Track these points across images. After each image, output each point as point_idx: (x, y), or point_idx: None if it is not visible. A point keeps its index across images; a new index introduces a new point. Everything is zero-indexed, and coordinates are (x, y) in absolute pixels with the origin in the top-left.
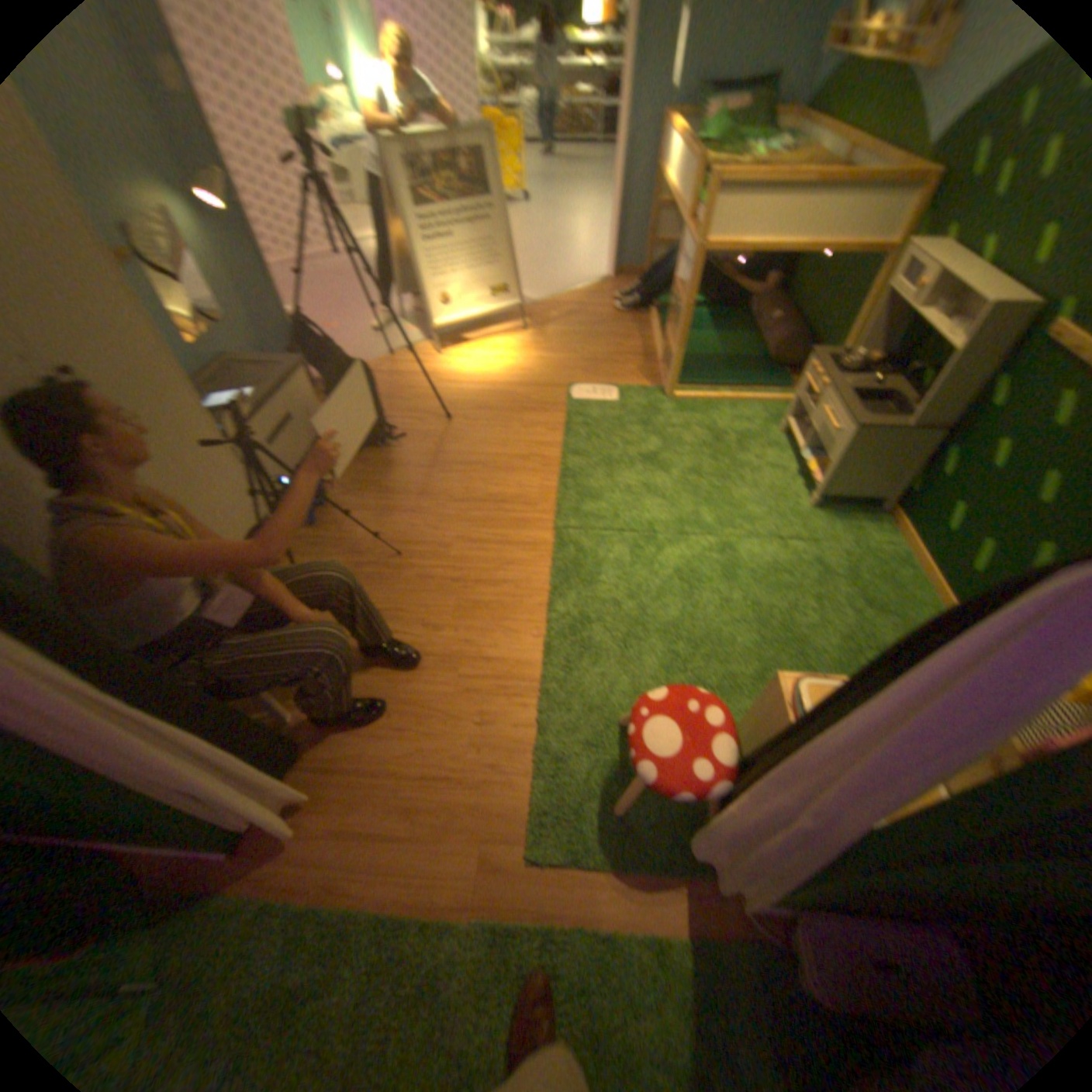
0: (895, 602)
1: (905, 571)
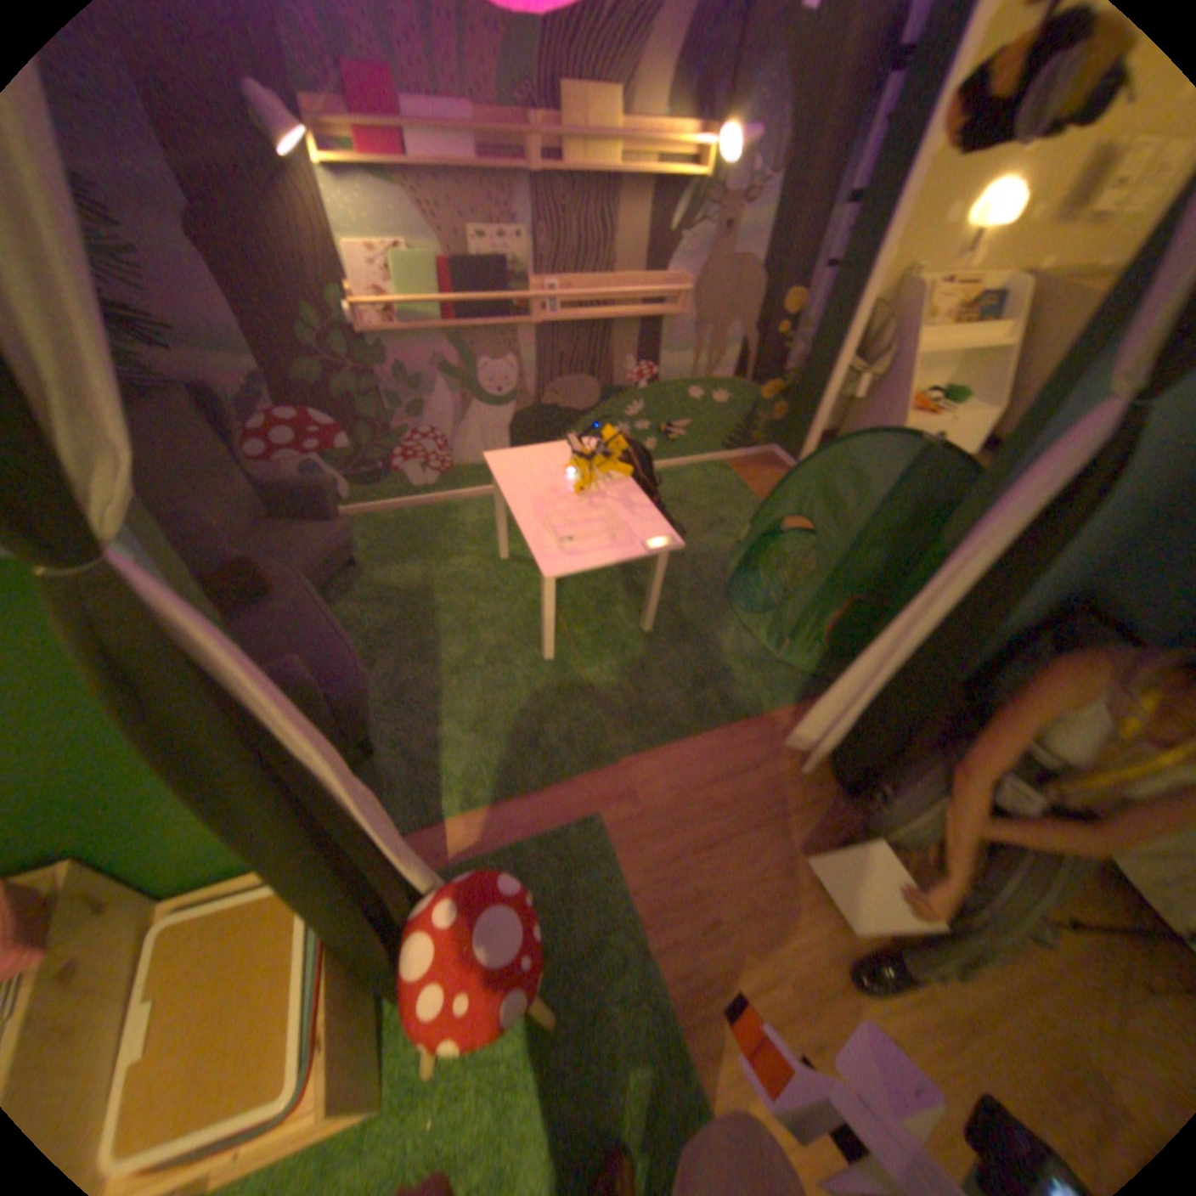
0: None
1: None
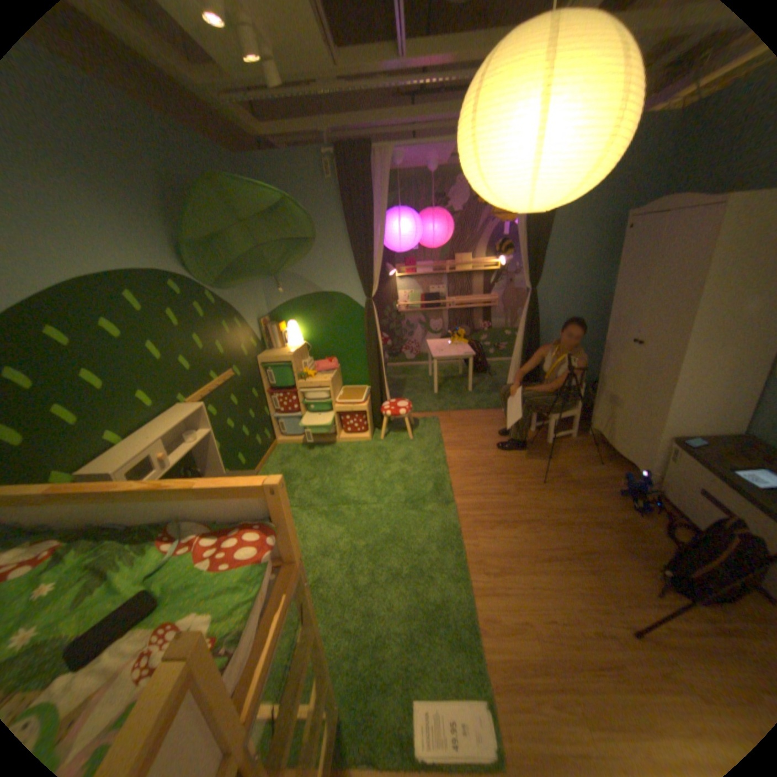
0: None
1: None
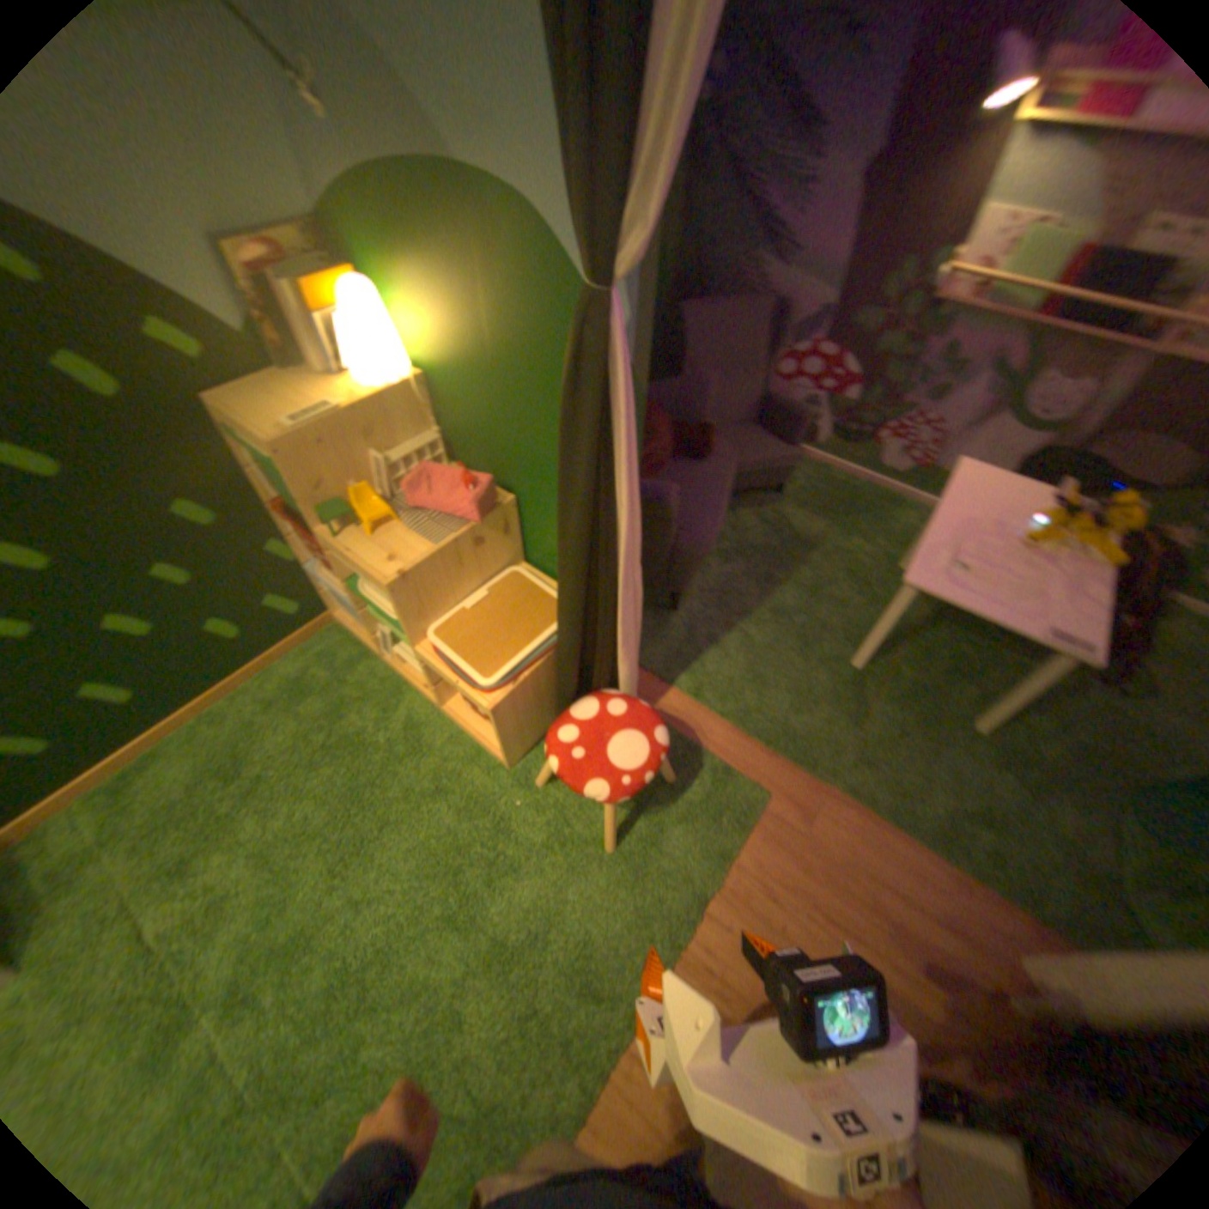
0: (203, 763)
1: (126, 783)
